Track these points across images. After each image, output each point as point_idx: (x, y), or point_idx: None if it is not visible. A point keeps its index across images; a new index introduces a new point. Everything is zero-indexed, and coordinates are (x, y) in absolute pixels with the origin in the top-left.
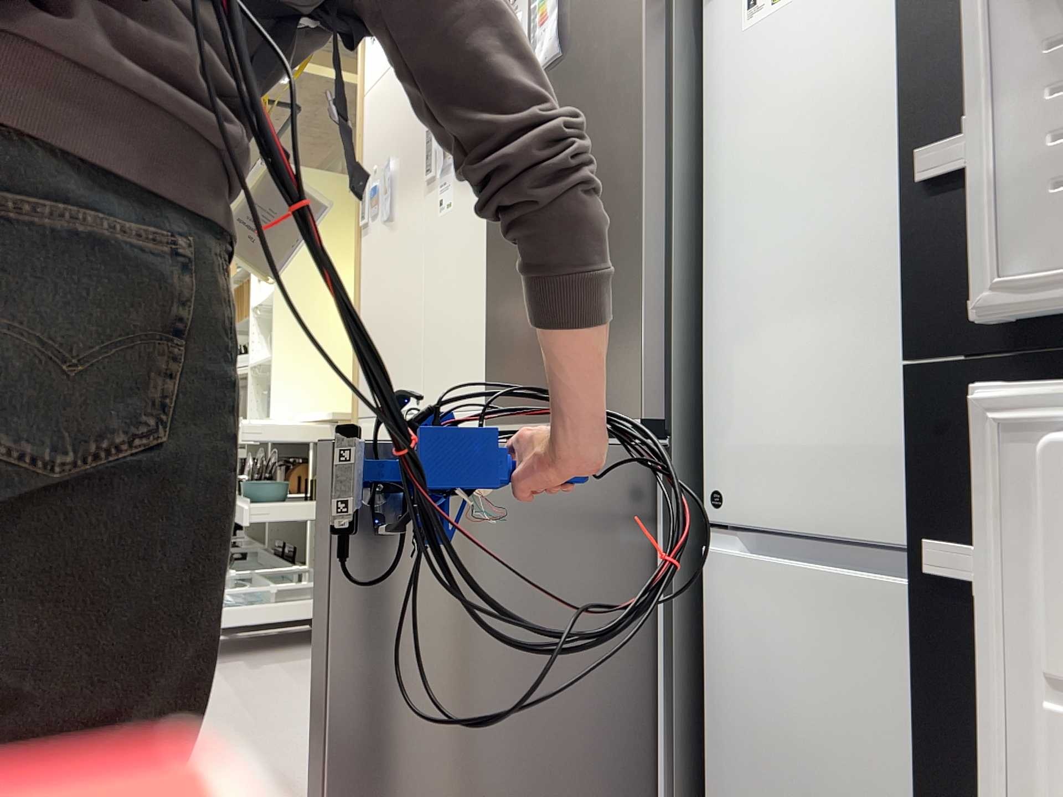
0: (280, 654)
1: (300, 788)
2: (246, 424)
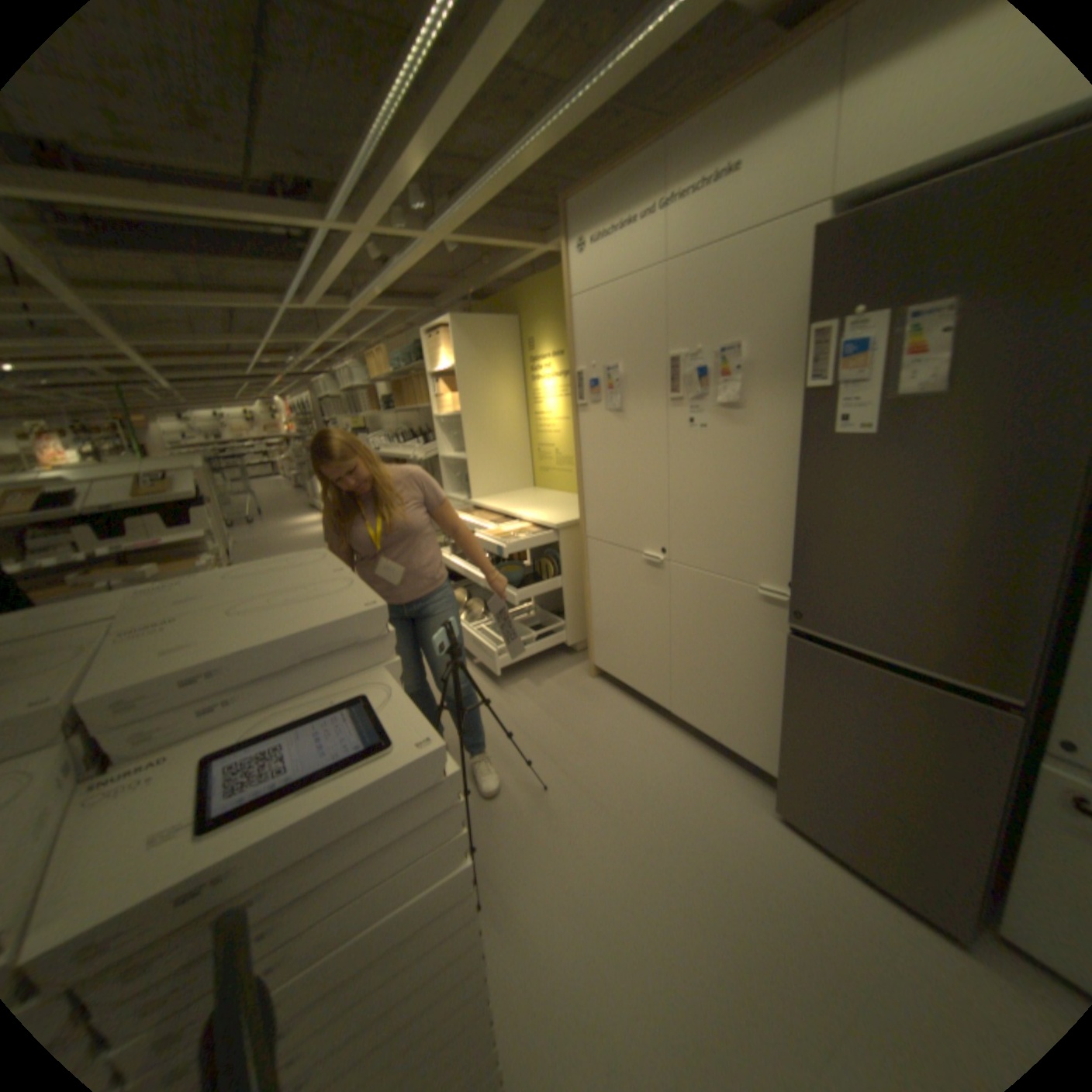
0: (542, 668)
1: (656, 808)
2: (469, 513)
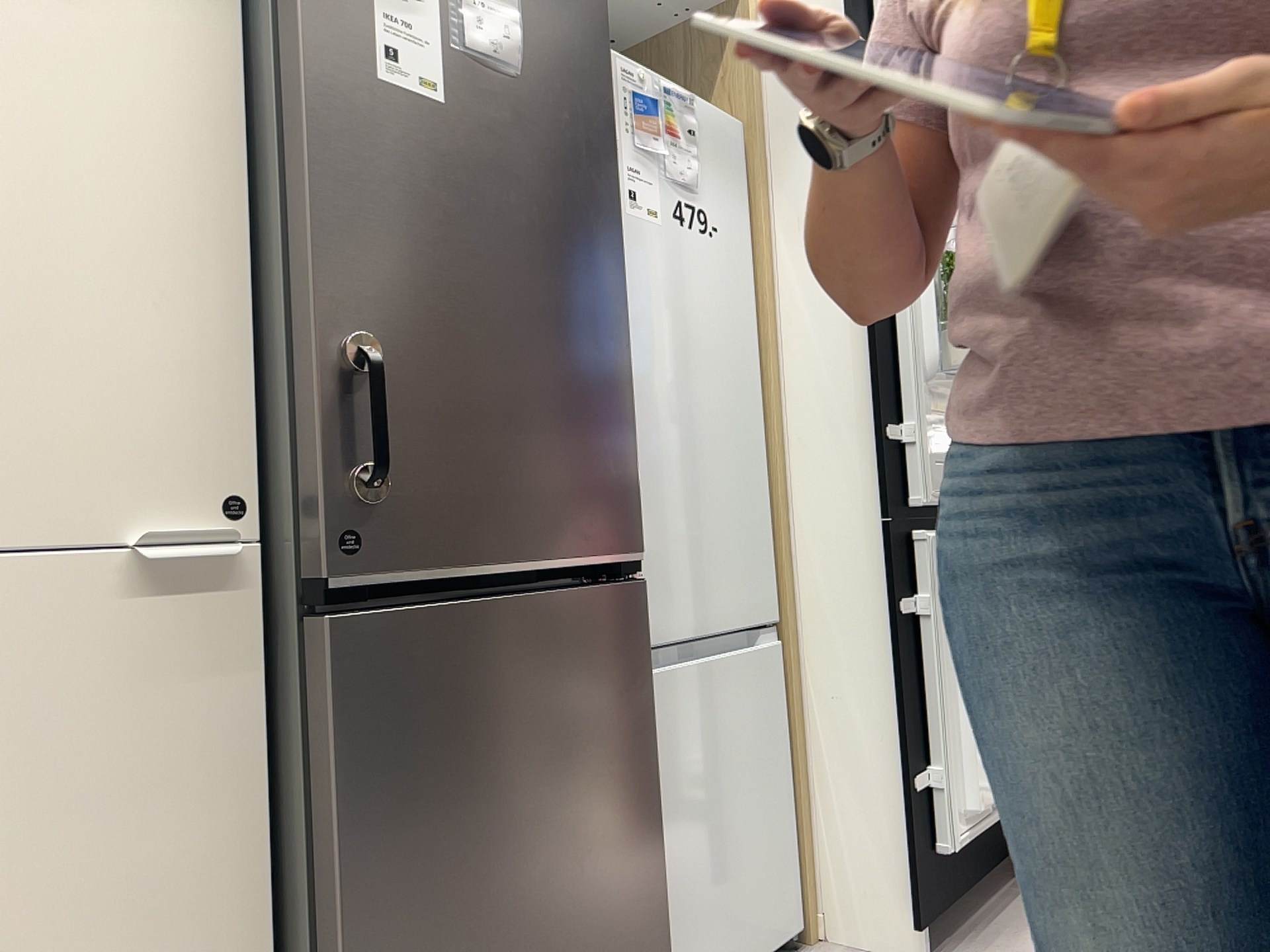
0: None
1: None
2: None
